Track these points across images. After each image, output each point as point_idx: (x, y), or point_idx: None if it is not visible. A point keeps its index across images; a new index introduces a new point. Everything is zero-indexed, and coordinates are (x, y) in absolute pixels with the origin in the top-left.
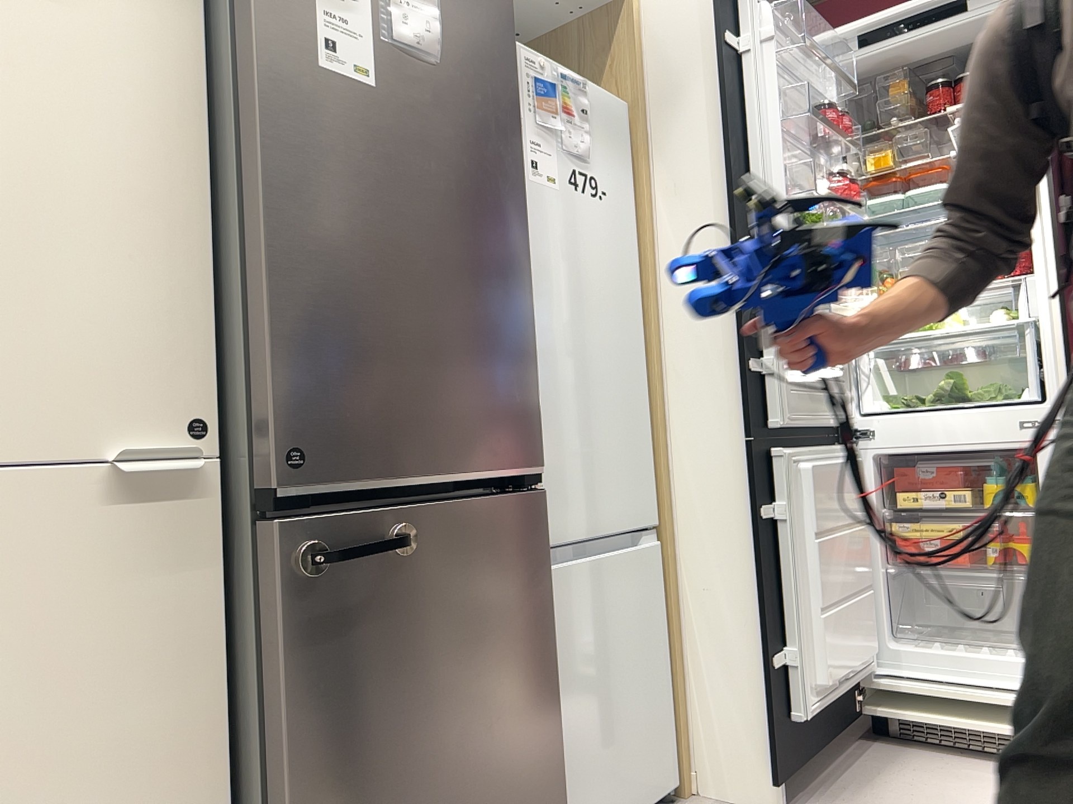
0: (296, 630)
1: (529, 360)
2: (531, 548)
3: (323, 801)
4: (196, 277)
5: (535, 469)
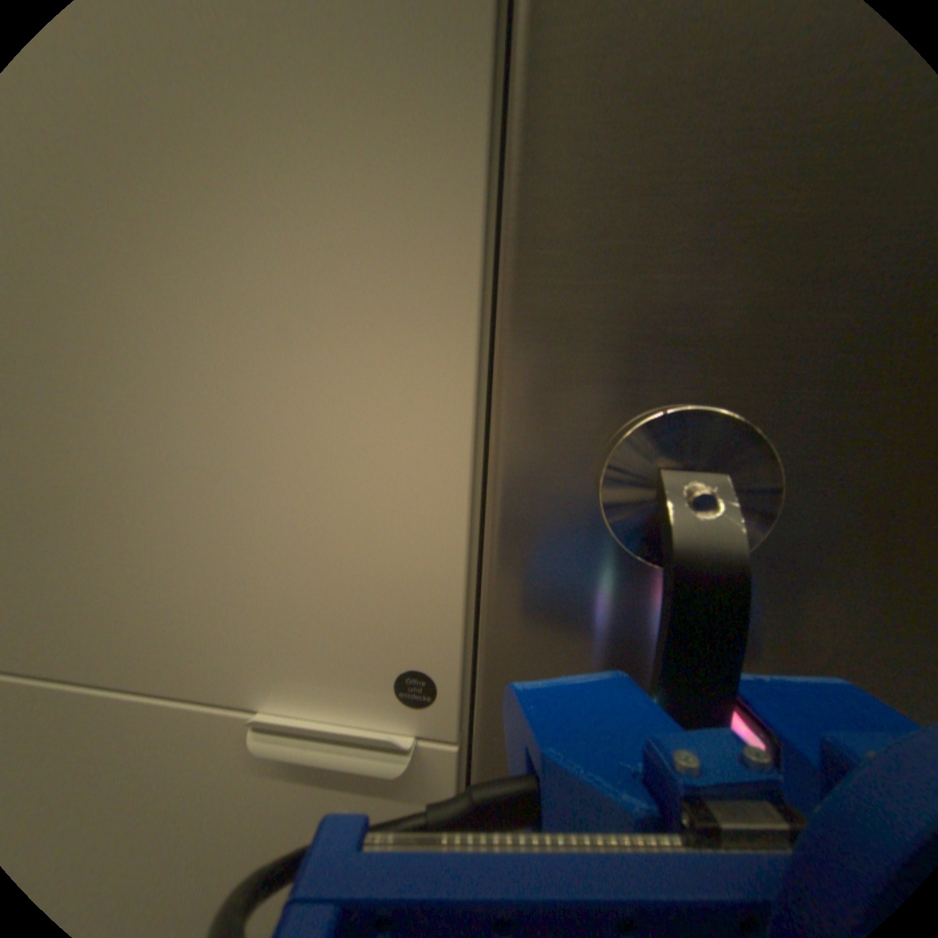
0: None
1: None
2: None
3: None
4: (457, 351)
5: None
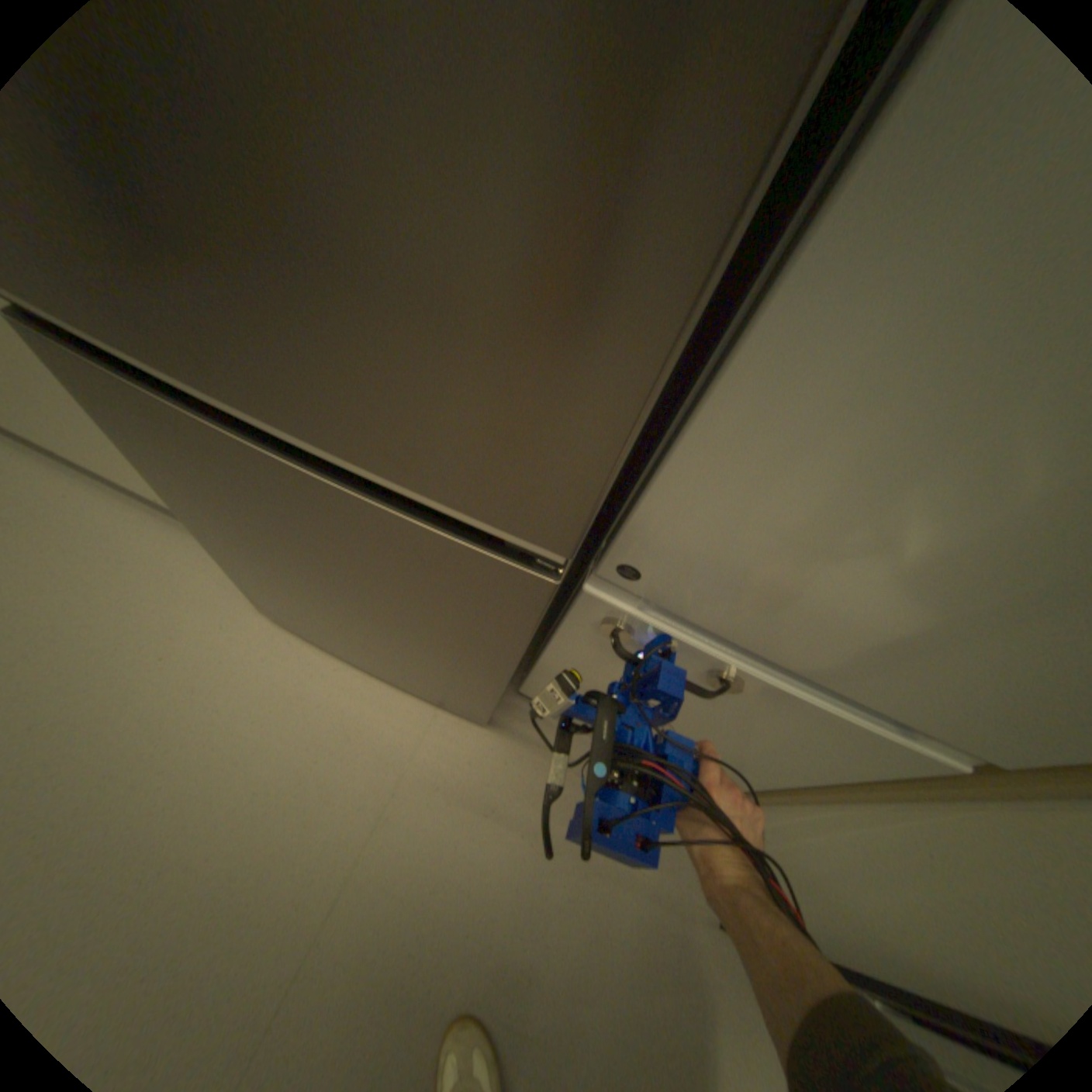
0: (114, 431)
1: (619, 302)
2: (485, 595)
3: (212, 539)
4: None
5: (536, 537)
